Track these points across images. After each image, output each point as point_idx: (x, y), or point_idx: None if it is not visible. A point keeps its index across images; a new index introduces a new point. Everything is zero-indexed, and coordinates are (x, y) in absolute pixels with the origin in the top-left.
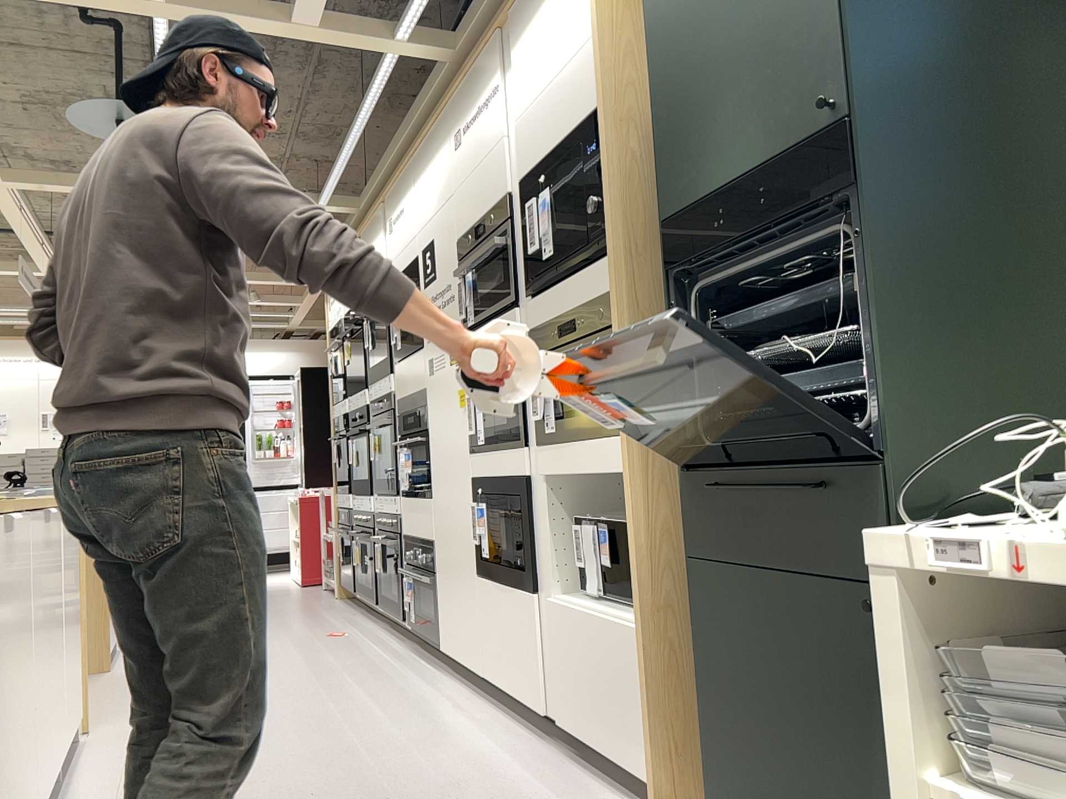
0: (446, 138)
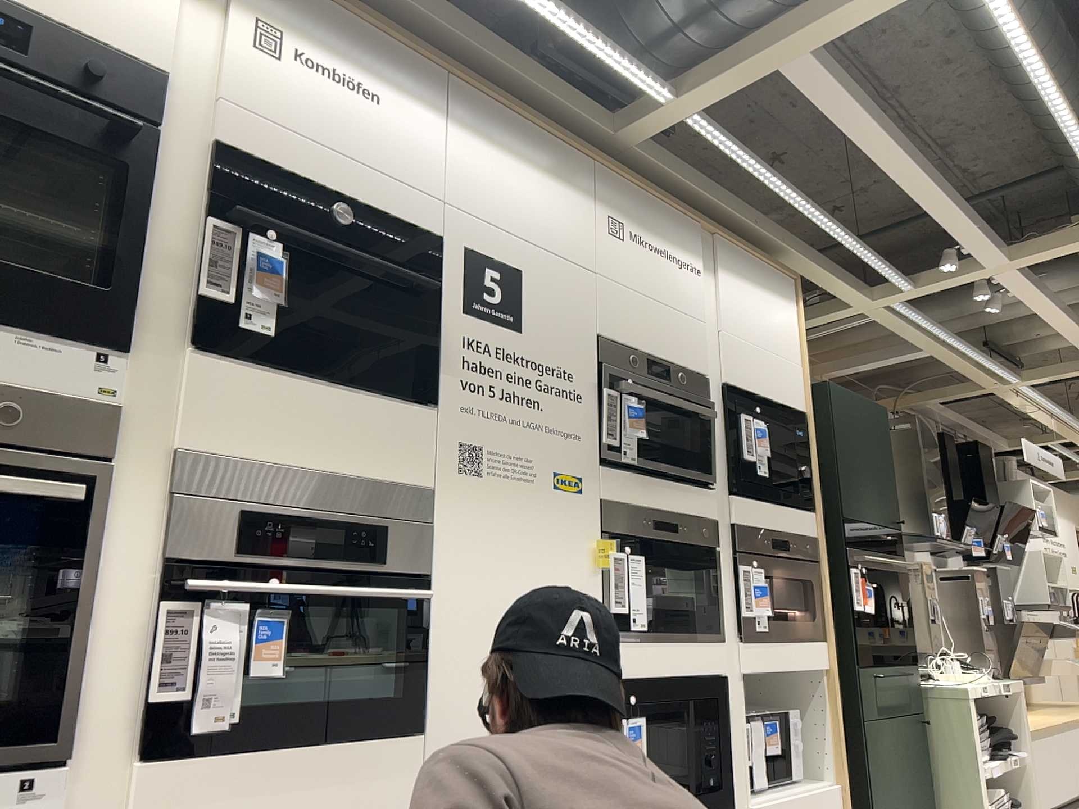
0: (585, 190)
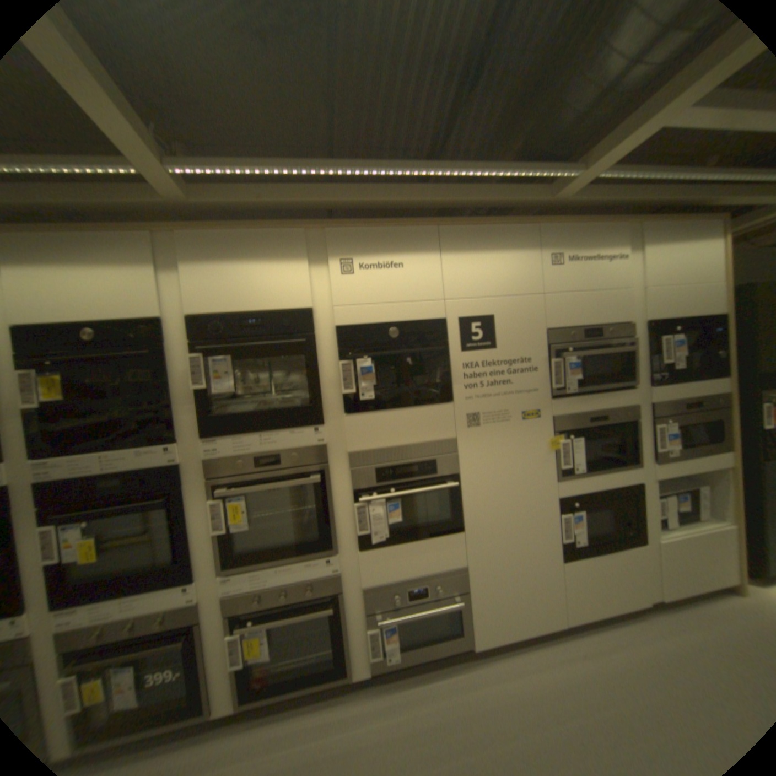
0: (532, 247)
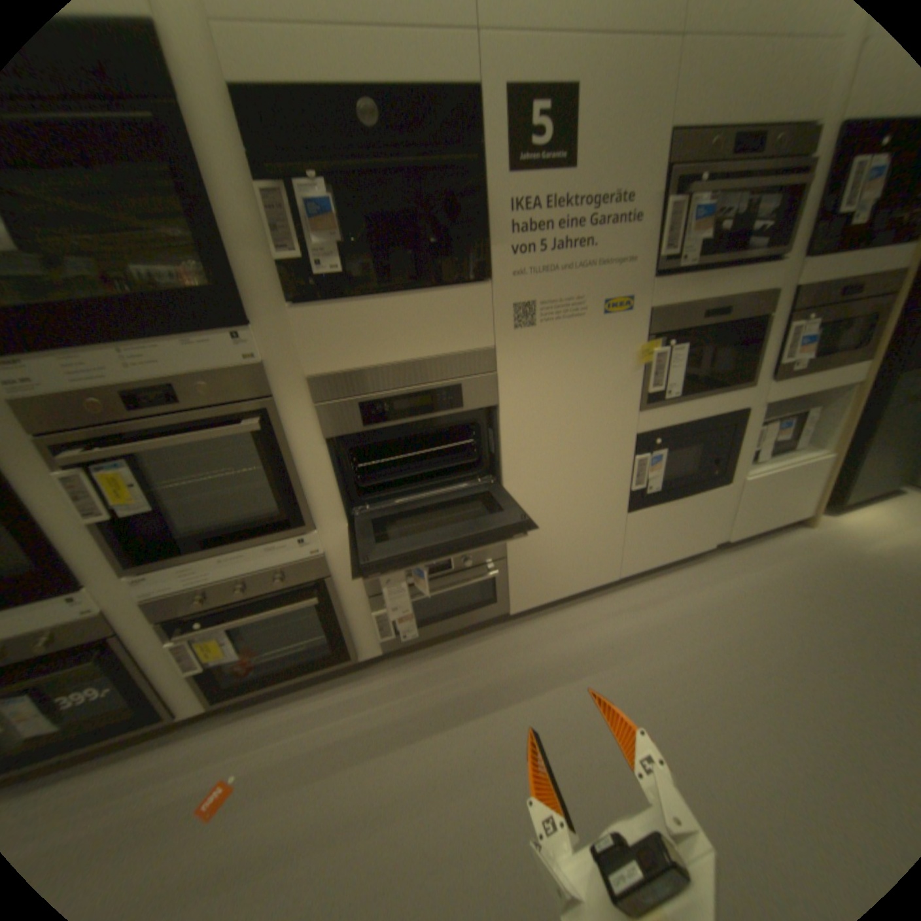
0: None
